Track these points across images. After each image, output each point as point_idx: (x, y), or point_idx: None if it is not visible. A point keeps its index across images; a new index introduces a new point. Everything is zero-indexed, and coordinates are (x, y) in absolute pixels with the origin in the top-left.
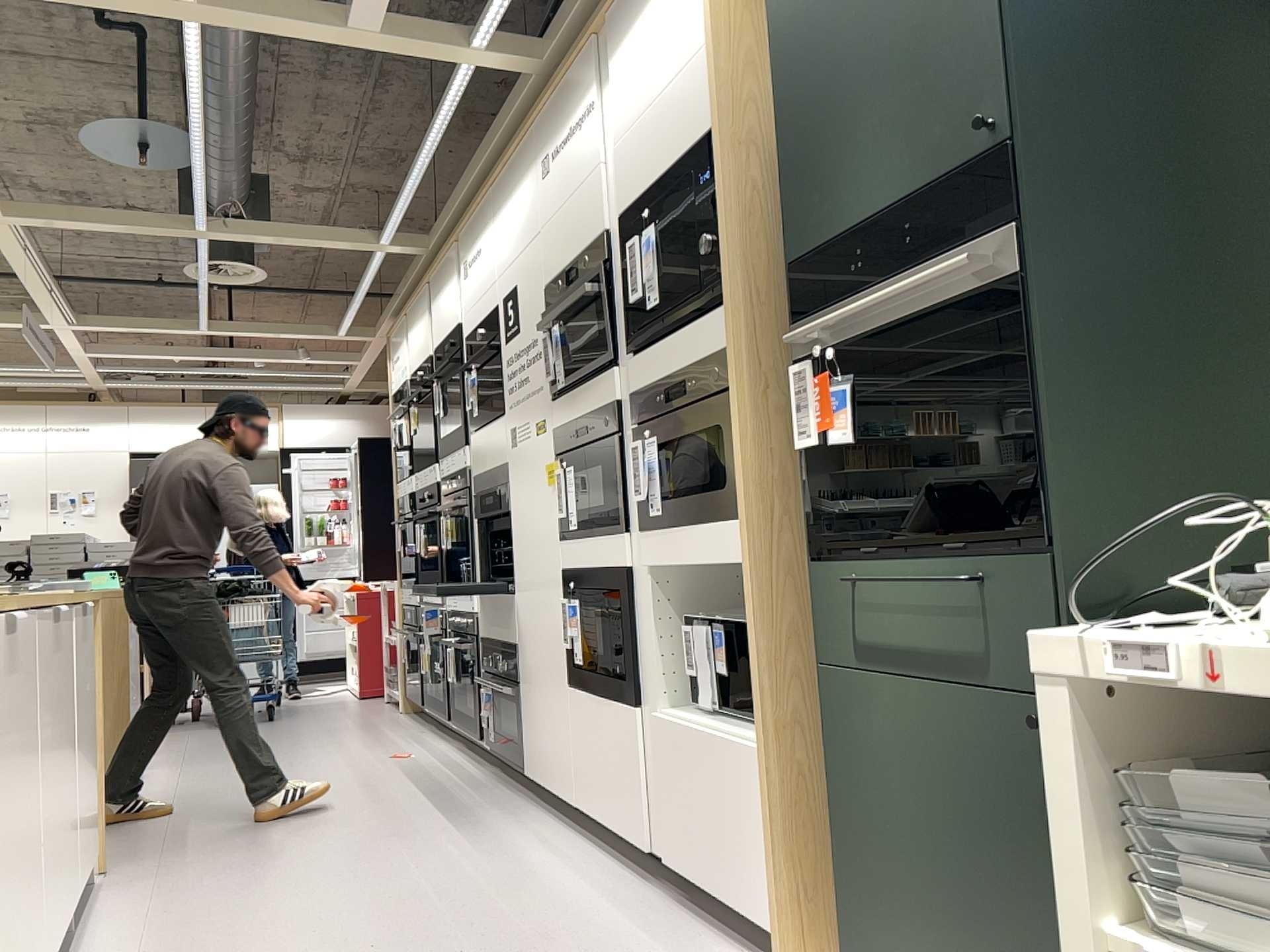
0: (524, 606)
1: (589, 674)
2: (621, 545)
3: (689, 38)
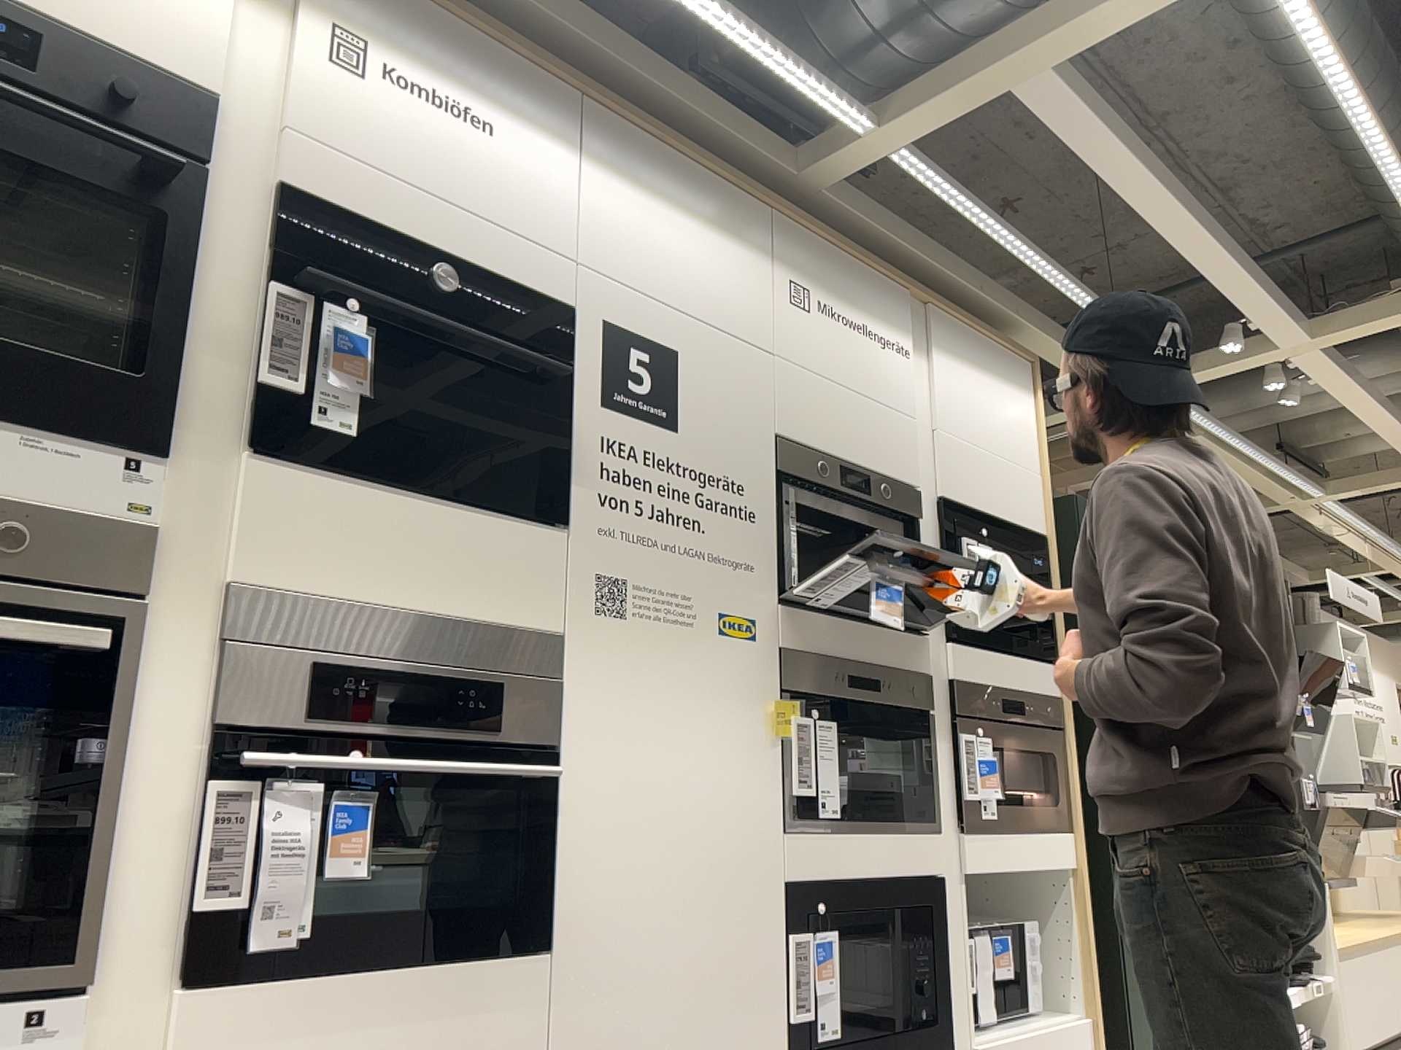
0: (609, 975)
1: (852, 1047)
2: (932, 847)
3: (1021, 448)
